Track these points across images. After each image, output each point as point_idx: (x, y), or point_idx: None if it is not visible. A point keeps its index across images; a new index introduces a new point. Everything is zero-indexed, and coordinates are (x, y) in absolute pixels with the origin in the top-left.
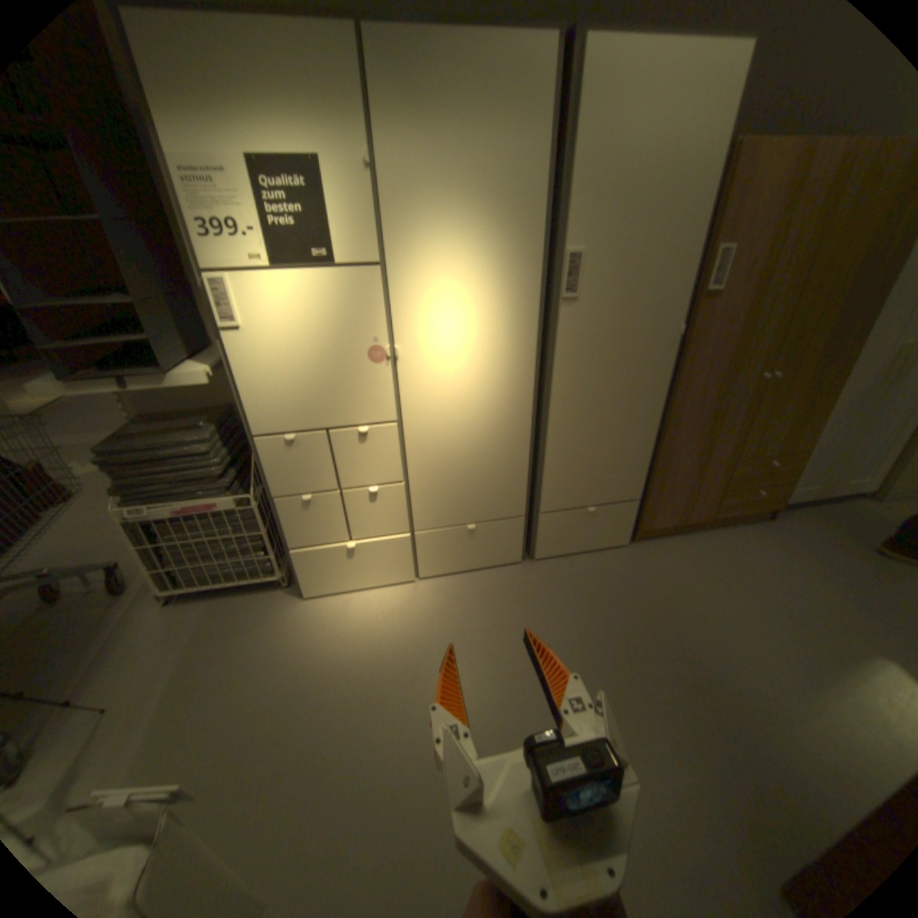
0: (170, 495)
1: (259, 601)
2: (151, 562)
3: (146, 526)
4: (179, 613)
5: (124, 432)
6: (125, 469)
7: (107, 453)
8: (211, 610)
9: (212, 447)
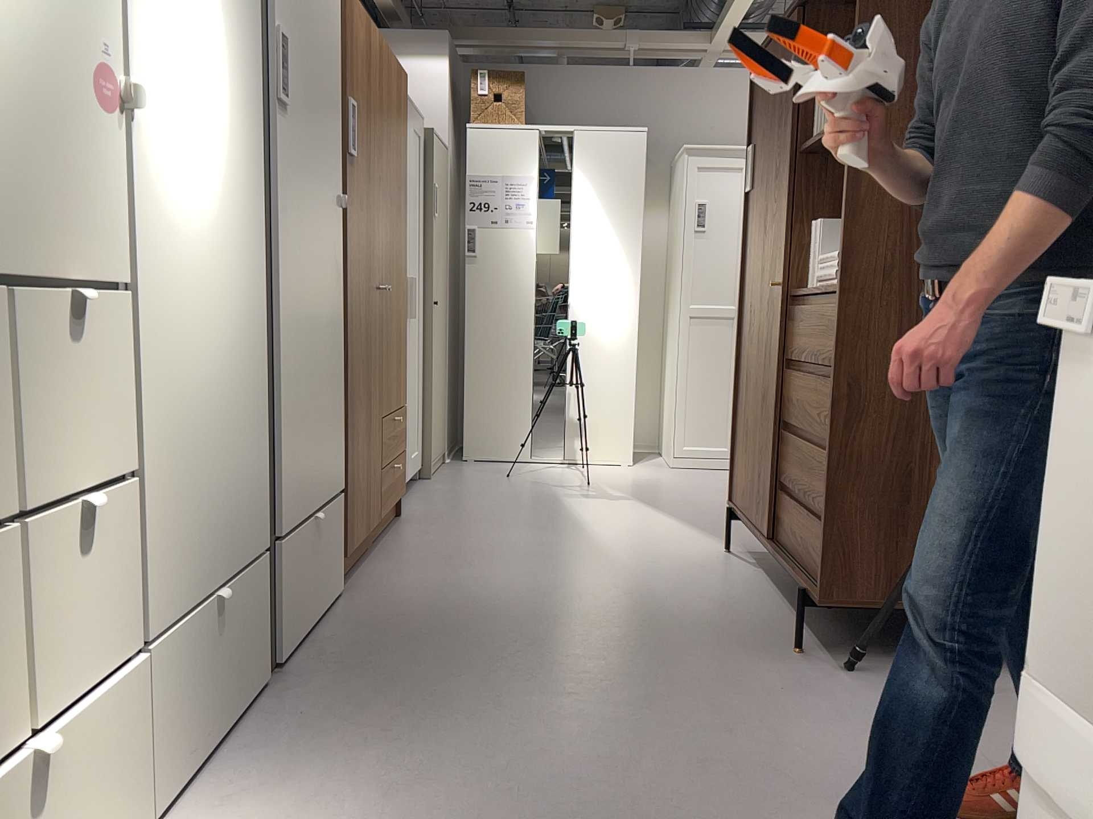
0: None
1: None
2: None
3: None
4: None
5: None
6: None
7: None
8: None
9: None
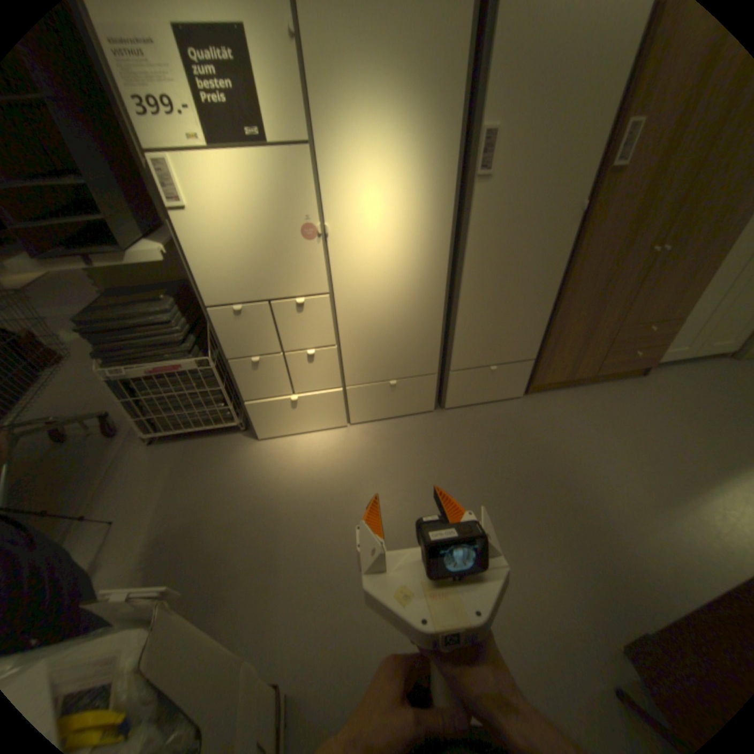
0: (142, 358)
1: (223, 442)
2: (134, 412)
3: (126, 383)
4: (161, 451)
5: (97, 305)
6: (102, 336)
7: (85, 323)
8: (186, 449)
9: (172, 317)
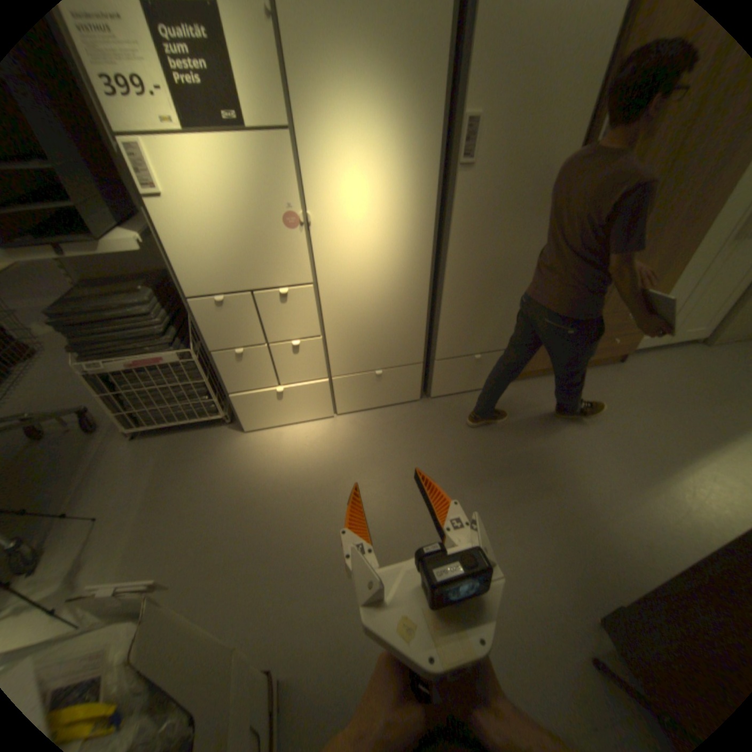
0: (121, 352)
1: (208, 435)
2: (115, 407)
3: (105, 377)
4: (144, 446)
5: (71, 296)
6: (77, 329)
7: (59, 315)
8: (170, 443)
9: (152, 309)
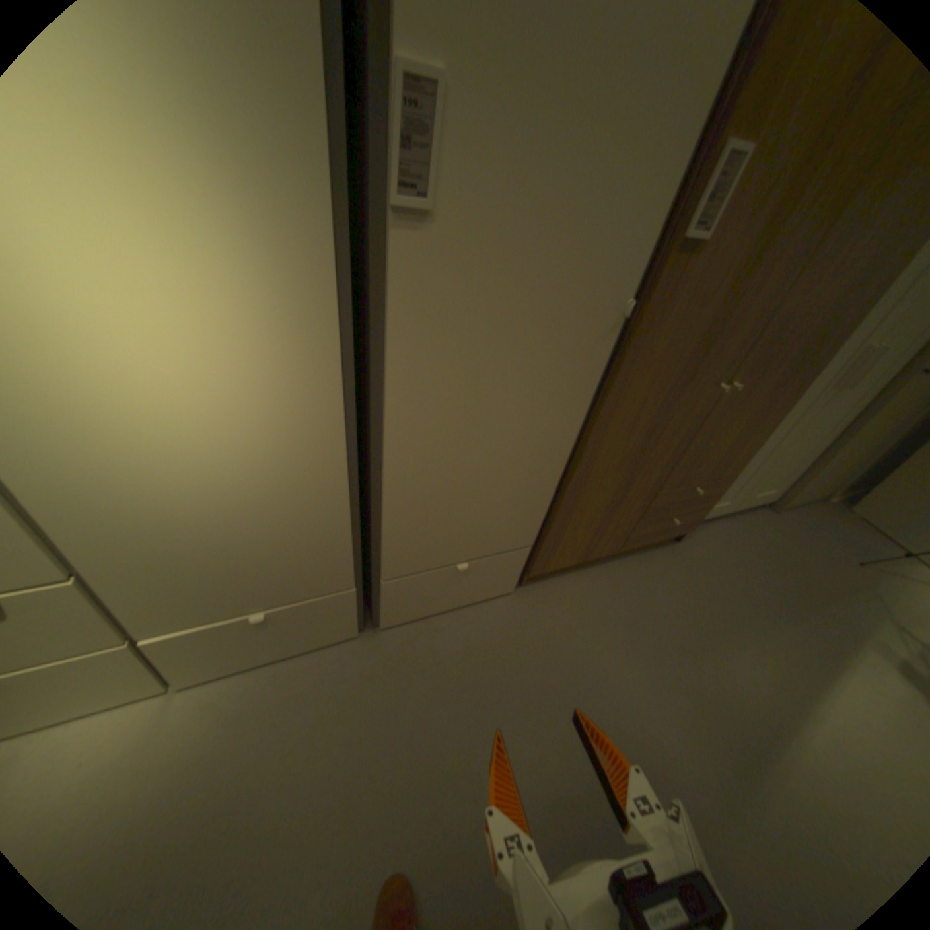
0: None
1: None
2: None
3: None
4: None
5: None
6: None
7: None
8: None
9: None
